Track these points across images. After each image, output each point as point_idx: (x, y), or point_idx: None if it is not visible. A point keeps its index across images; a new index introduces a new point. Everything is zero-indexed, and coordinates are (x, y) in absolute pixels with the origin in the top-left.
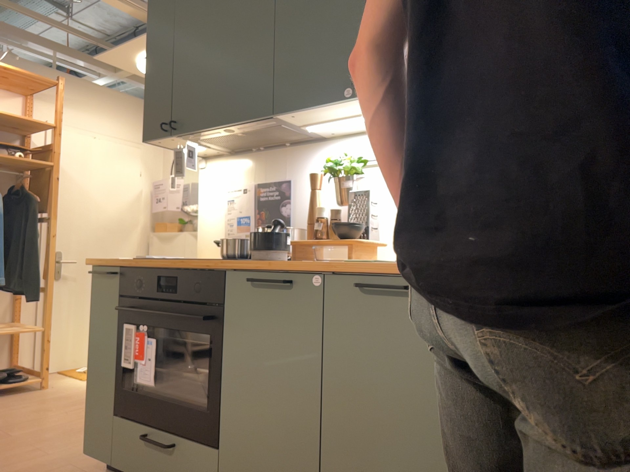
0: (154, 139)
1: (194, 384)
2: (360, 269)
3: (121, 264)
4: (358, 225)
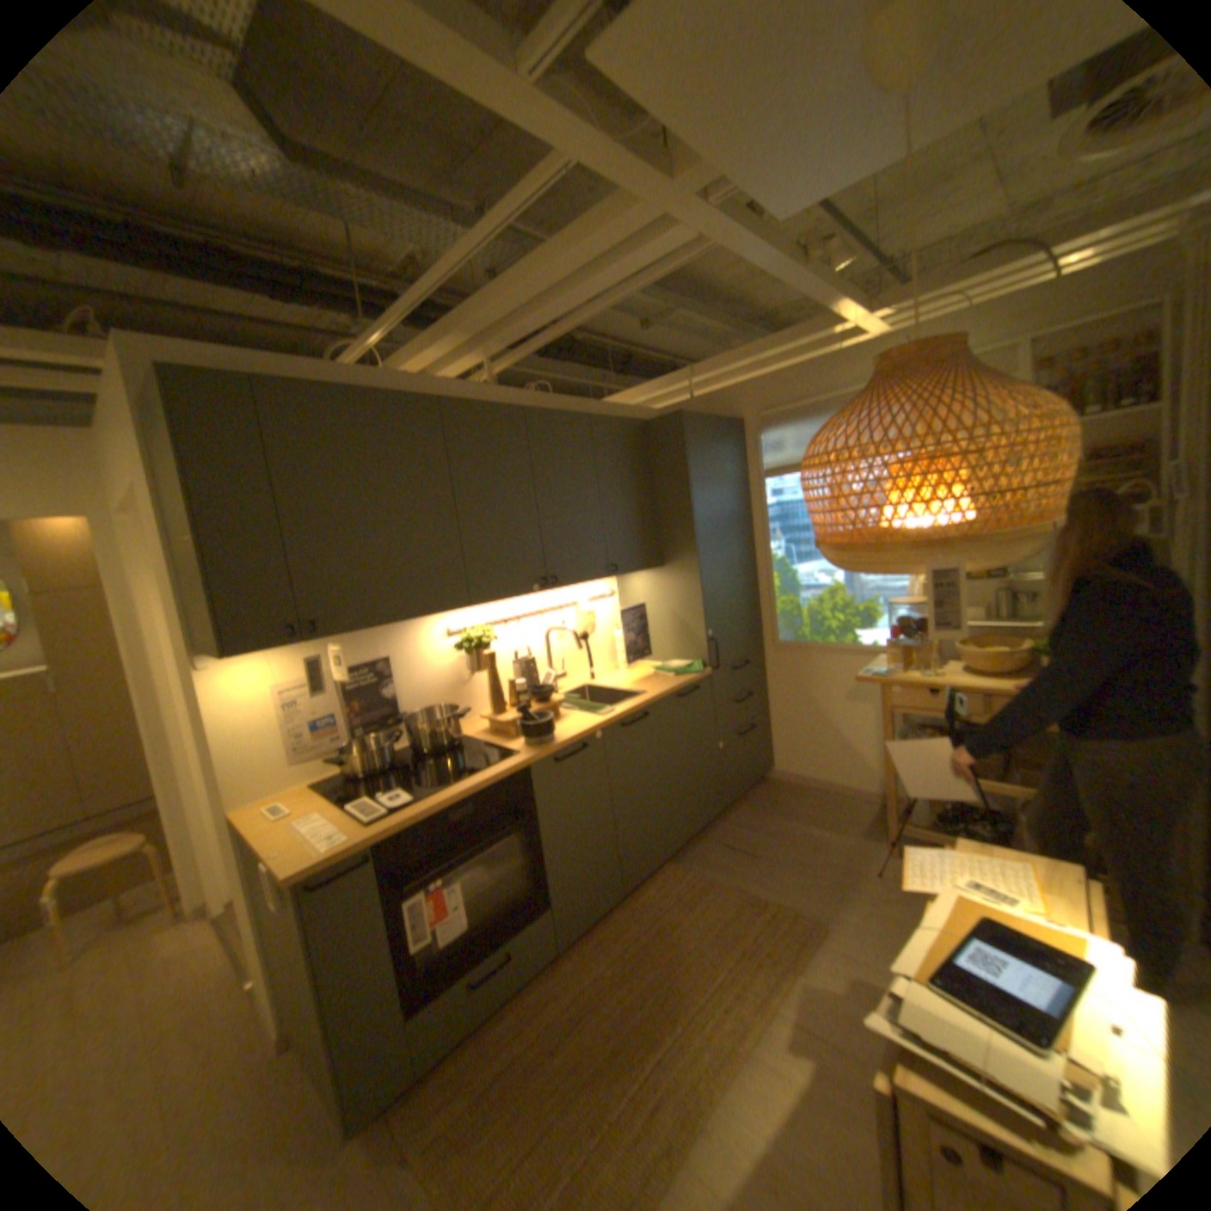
0: (246, 653)
1: (496, 891)
2: (622, 716)
3: (367, 842)
4: (546, 688)
